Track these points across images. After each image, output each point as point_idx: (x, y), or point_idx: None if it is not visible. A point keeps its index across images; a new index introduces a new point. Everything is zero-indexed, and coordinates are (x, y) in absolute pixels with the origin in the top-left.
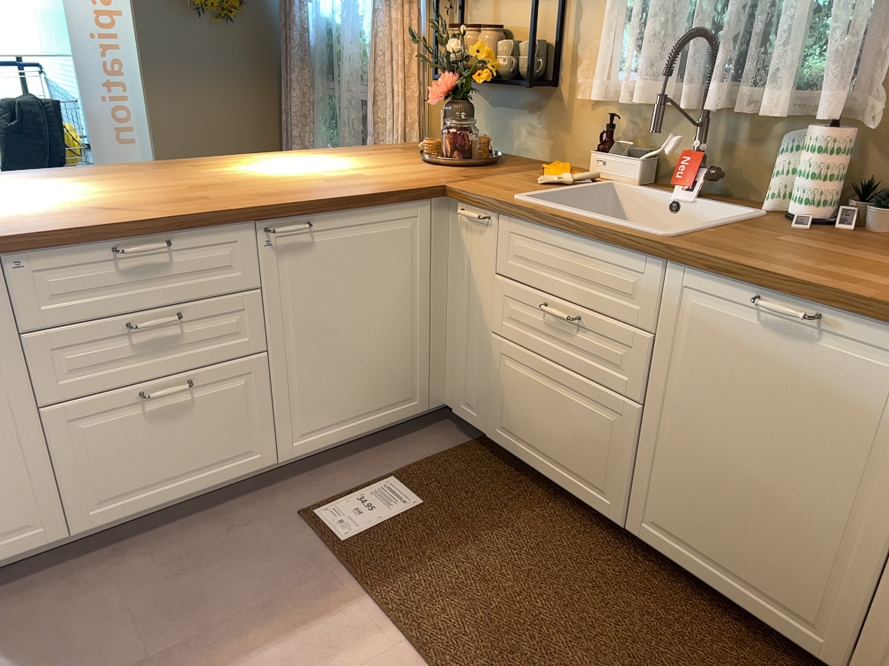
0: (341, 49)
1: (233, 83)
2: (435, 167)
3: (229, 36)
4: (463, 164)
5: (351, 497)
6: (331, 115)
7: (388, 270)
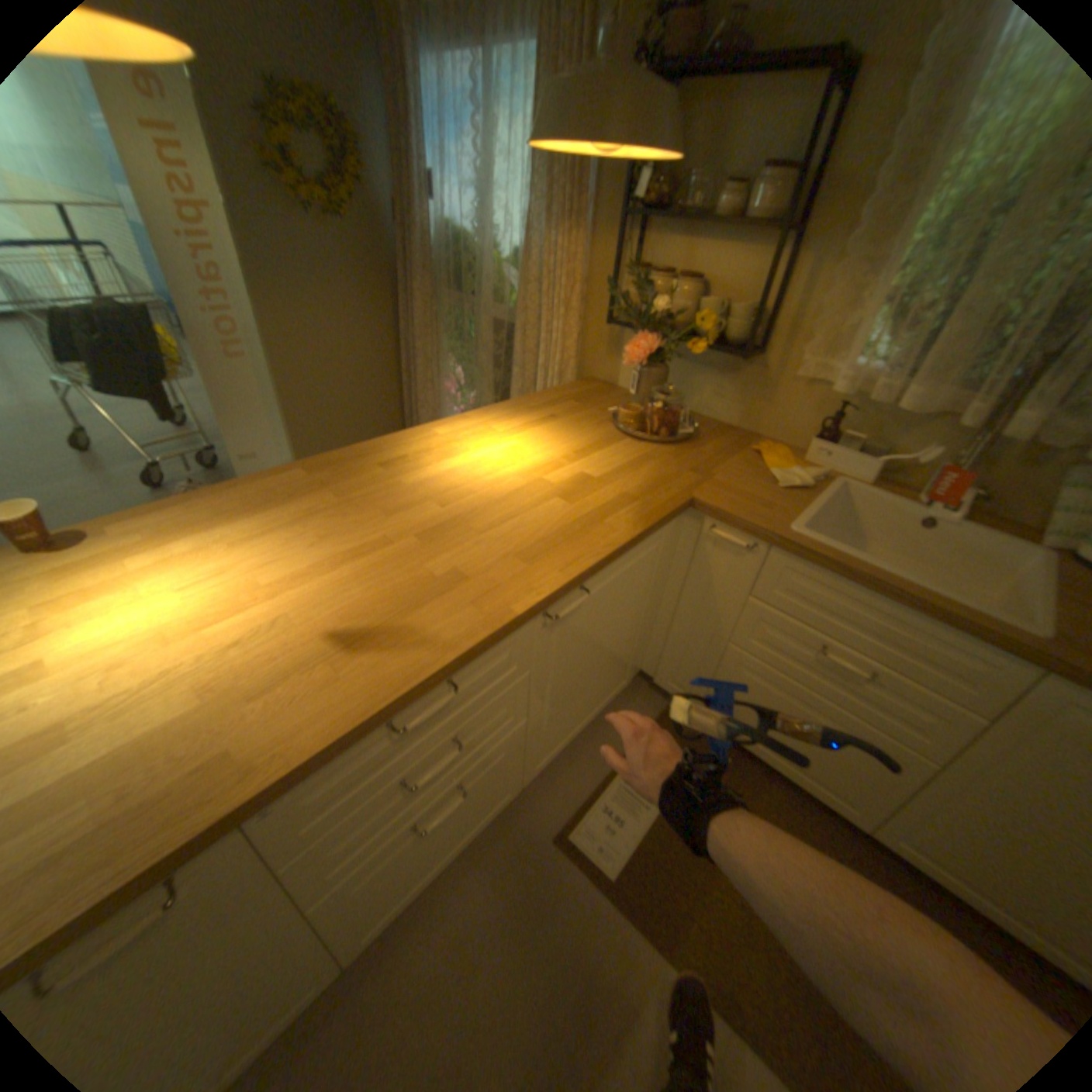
0: (470, 259)
1: (344, 288)
2: (643, 446)
3: (335, 233)
4: (669, 441)
5: (597, 809)
6: (455, 327)
7: (632, 593)
